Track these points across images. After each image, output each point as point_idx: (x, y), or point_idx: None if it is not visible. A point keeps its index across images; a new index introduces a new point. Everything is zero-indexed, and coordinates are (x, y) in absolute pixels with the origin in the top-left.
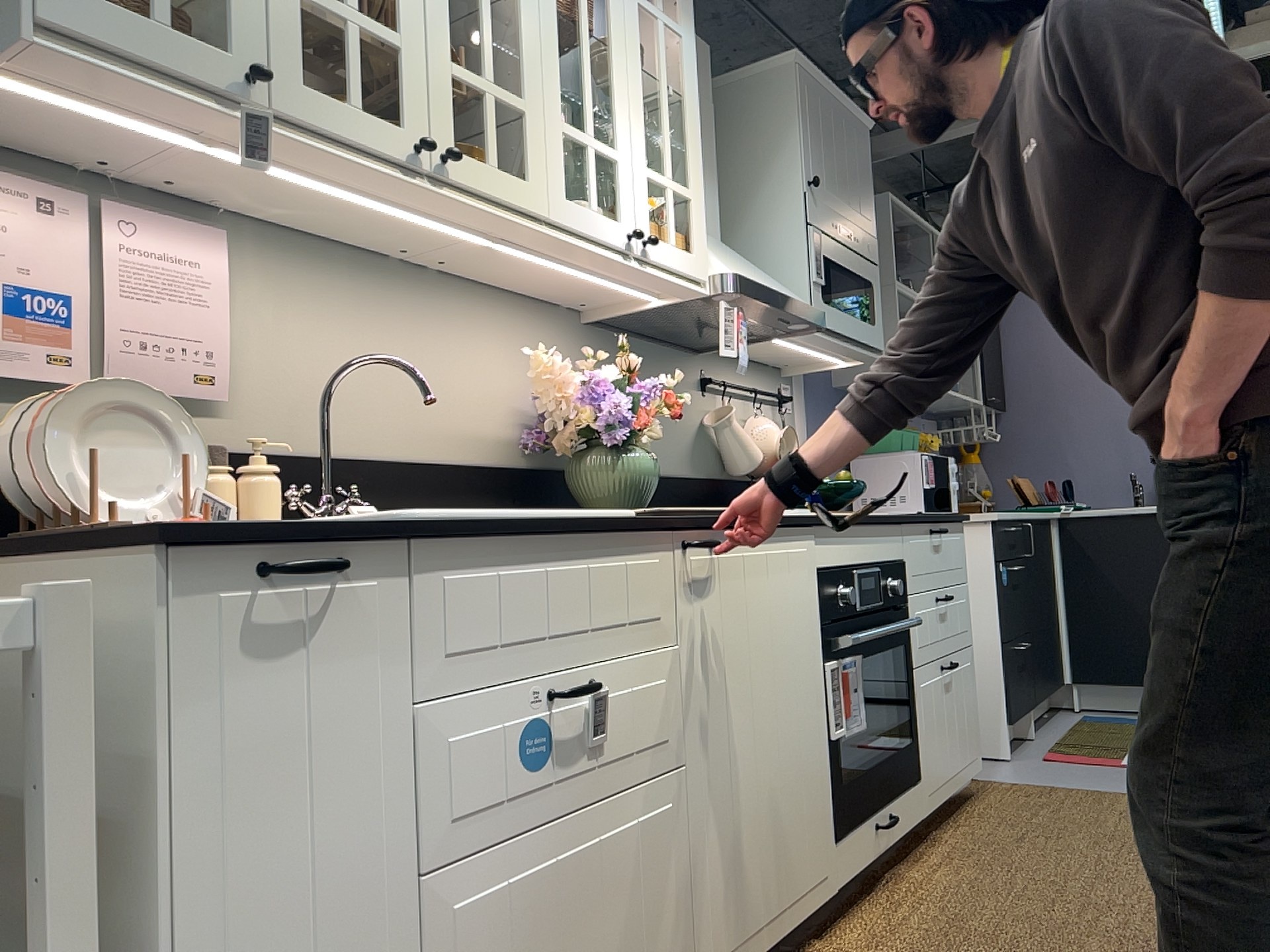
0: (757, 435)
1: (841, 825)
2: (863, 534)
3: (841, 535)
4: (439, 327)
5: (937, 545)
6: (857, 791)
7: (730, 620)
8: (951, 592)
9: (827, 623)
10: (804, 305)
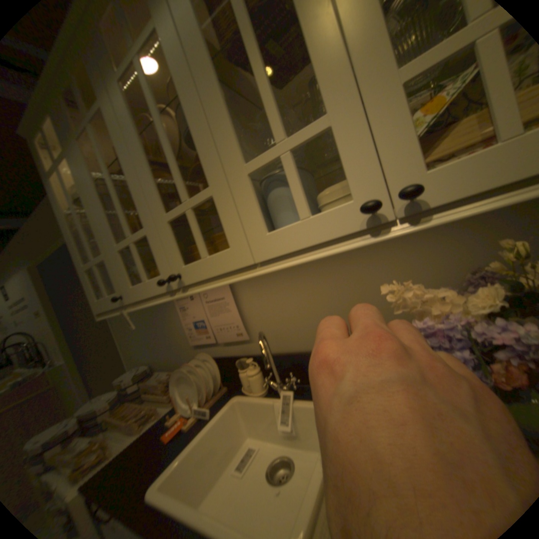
0: None
1: None
2: None
3: None
4: (344, 271)
5: None
6: None
7: None
8: None
9: None
10: None
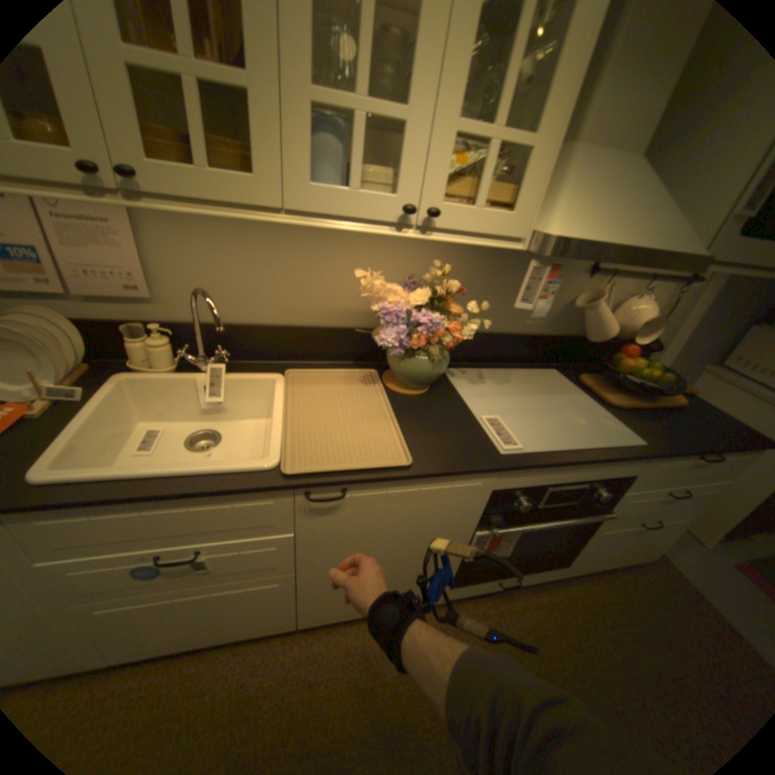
0: (634, 309)
1: (459, 585)
2: (577, 468)
3: (540, 471)
4: (316, 241)
5: (702, 466)
6: (485, 574)
7: (358, 522)
8: (698, 490)
9: (491, 515)
10: (676, 254)
